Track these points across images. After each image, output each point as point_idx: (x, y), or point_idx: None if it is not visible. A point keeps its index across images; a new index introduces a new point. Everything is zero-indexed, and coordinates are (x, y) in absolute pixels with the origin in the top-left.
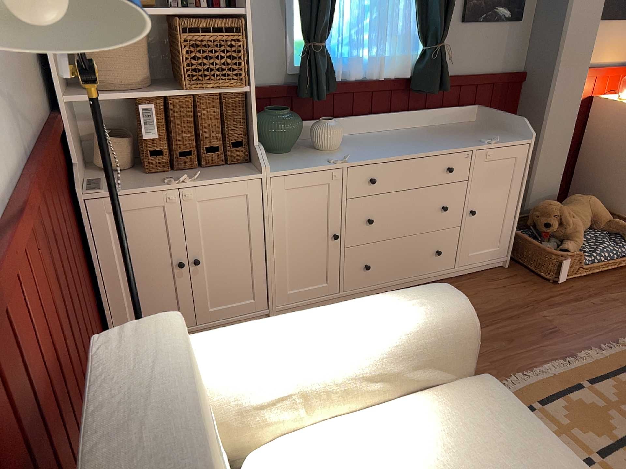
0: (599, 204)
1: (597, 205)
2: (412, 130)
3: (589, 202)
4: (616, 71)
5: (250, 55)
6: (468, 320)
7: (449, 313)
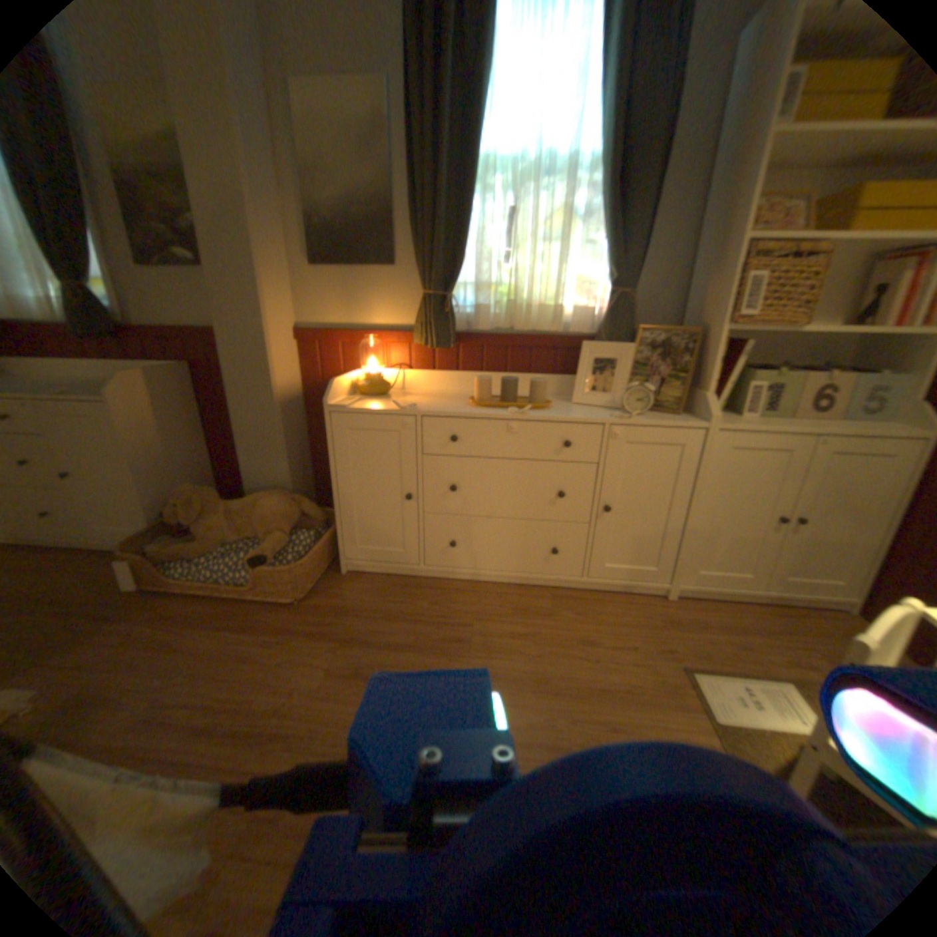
0: (271, 507)
1: (268, 507)
2: (94, 380)
3: (262, 501)
4: (391, 337)
5: None
6: None
7: None
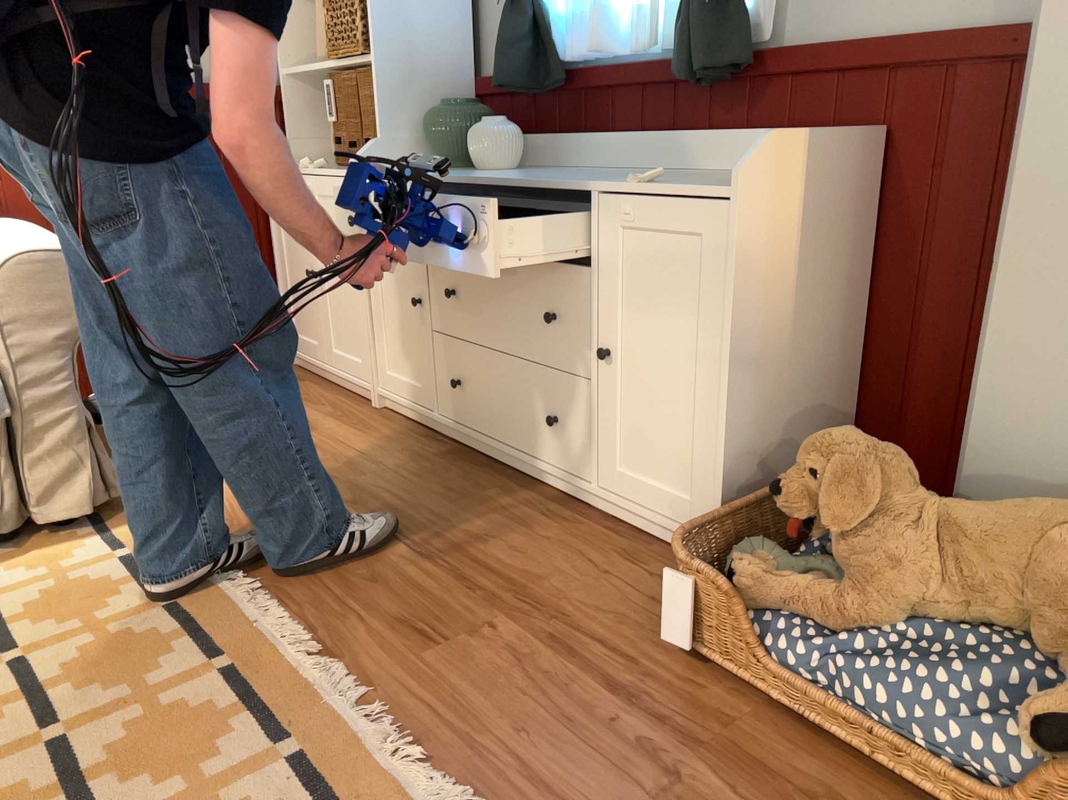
0: None
1: None
2: (677, 173)
3: (1062, 527)
4: None
5: (371, 13)
6: (6, 272)
7: (7, 255)
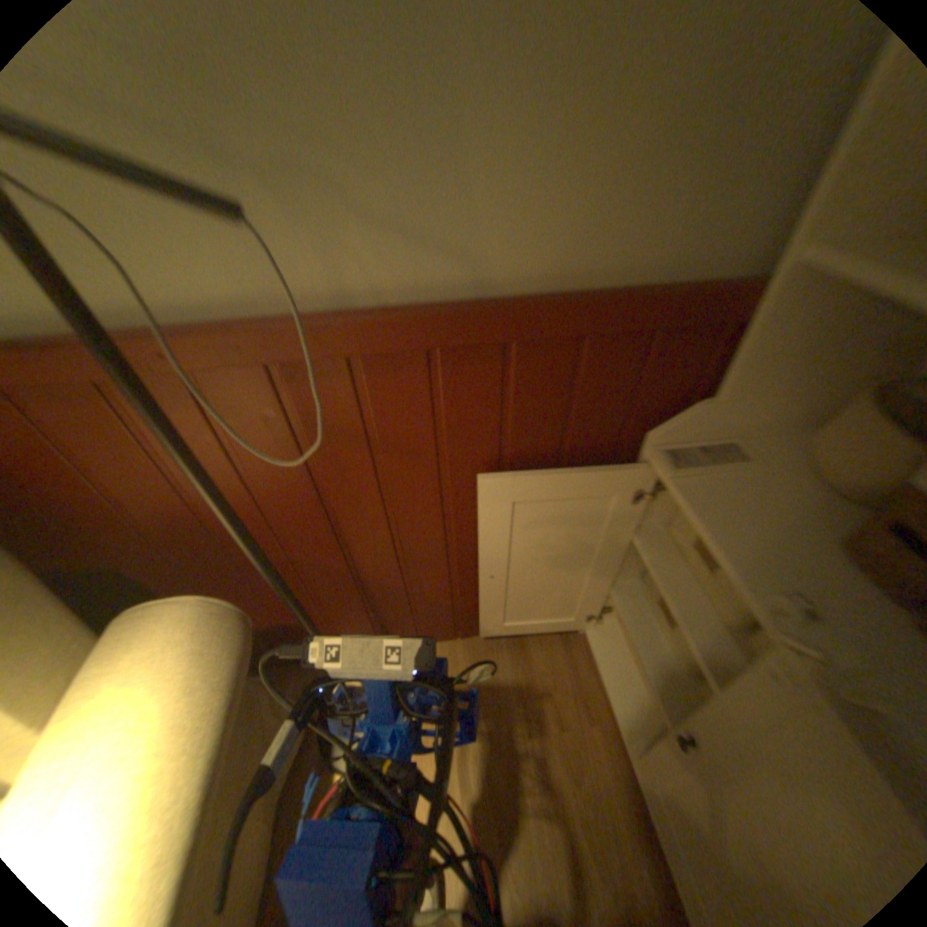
0: None
1: None
2: None
3: None
4: None
5: None
6: None
7: None
